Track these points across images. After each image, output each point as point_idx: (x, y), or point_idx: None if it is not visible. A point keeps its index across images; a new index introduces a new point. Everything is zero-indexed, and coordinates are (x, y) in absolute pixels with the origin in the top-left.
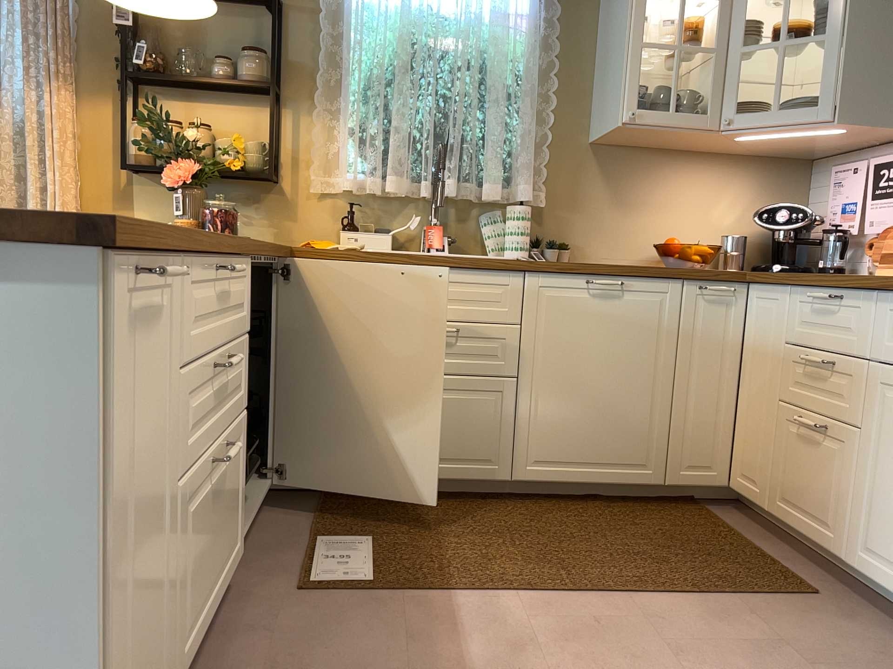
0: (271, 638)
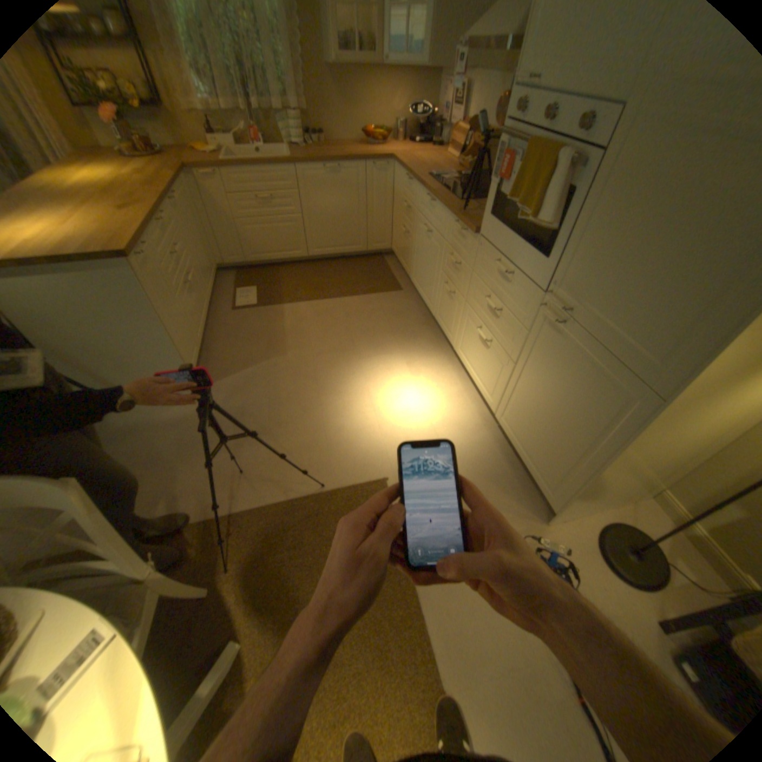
0: (226, 326)
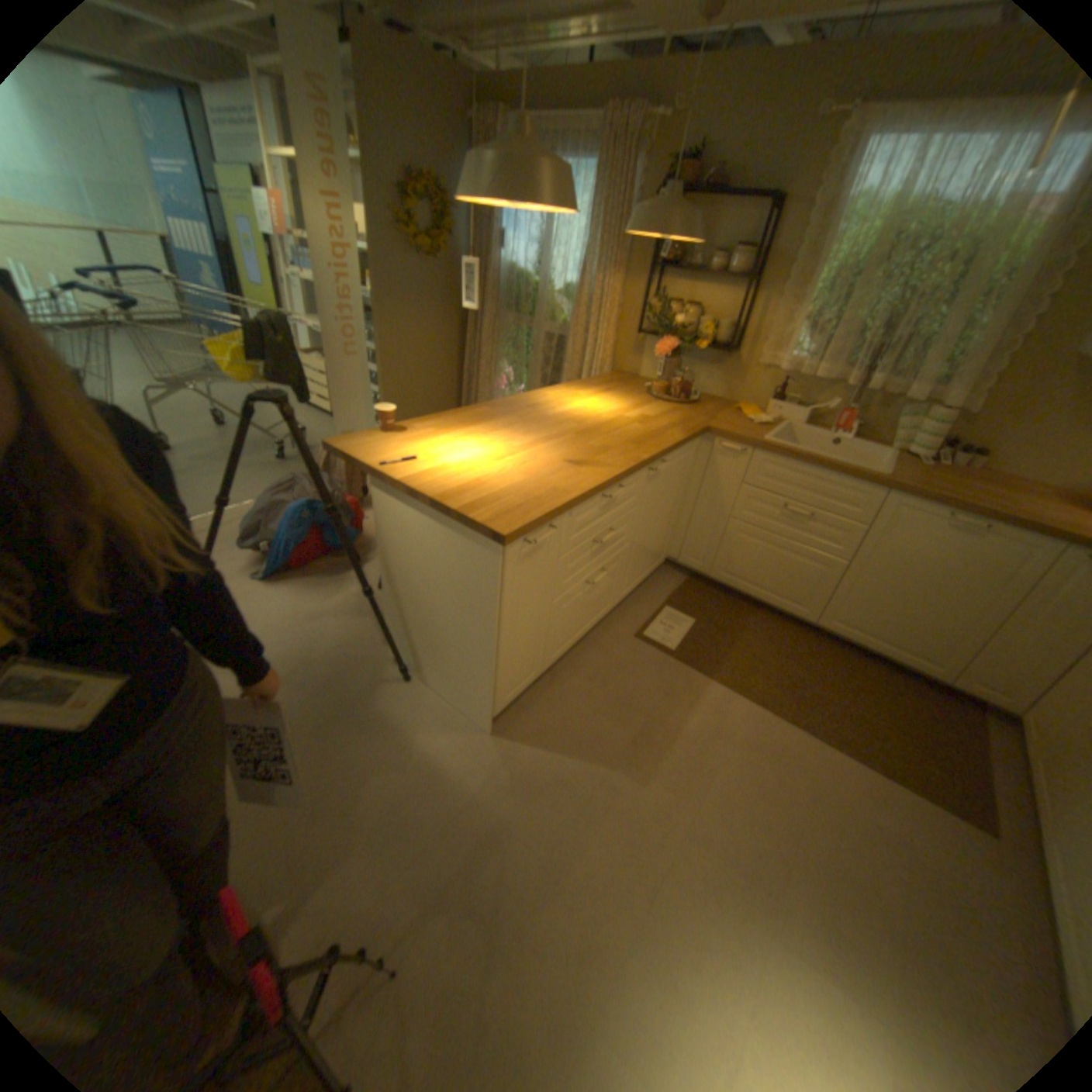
0: (607, 657)
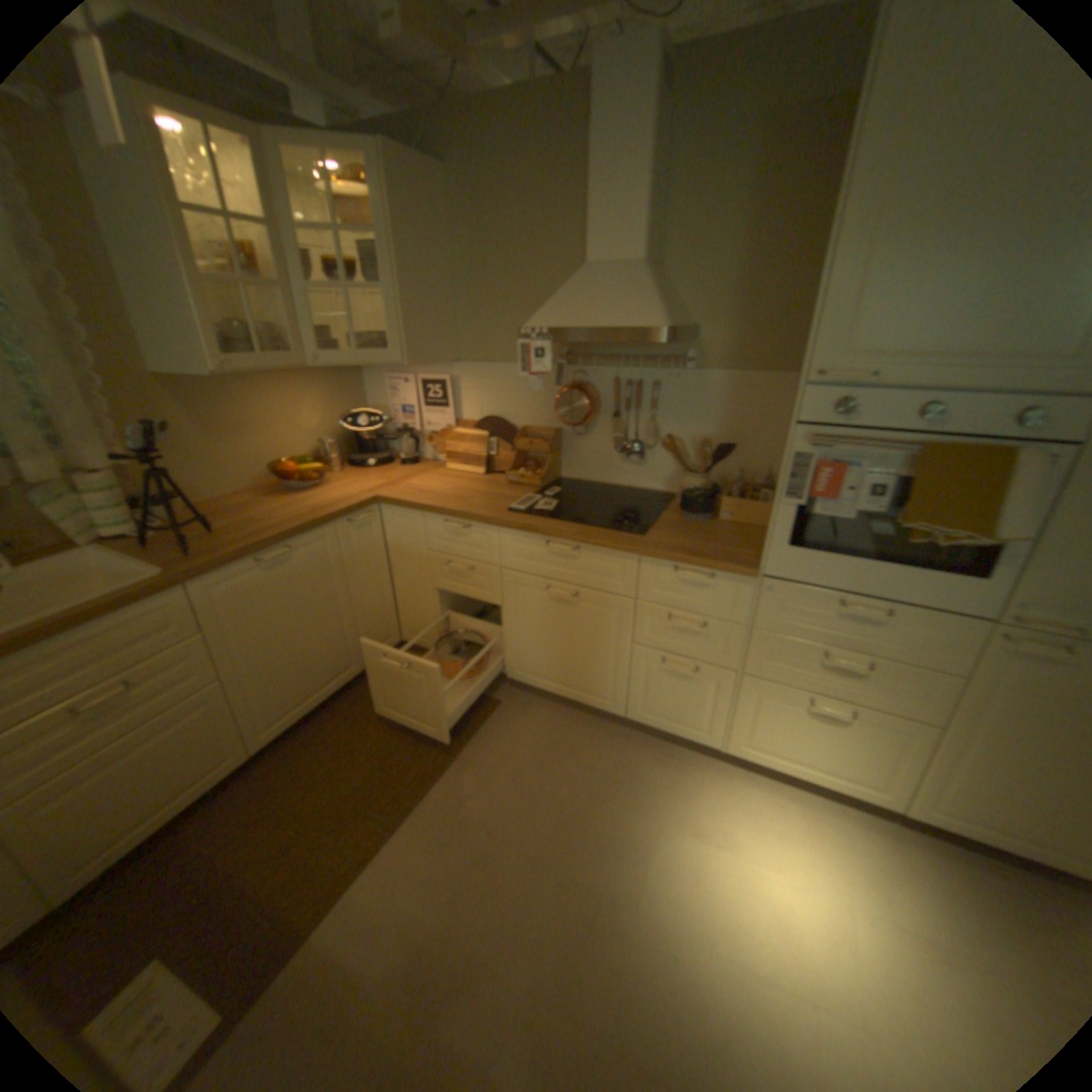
0: None
